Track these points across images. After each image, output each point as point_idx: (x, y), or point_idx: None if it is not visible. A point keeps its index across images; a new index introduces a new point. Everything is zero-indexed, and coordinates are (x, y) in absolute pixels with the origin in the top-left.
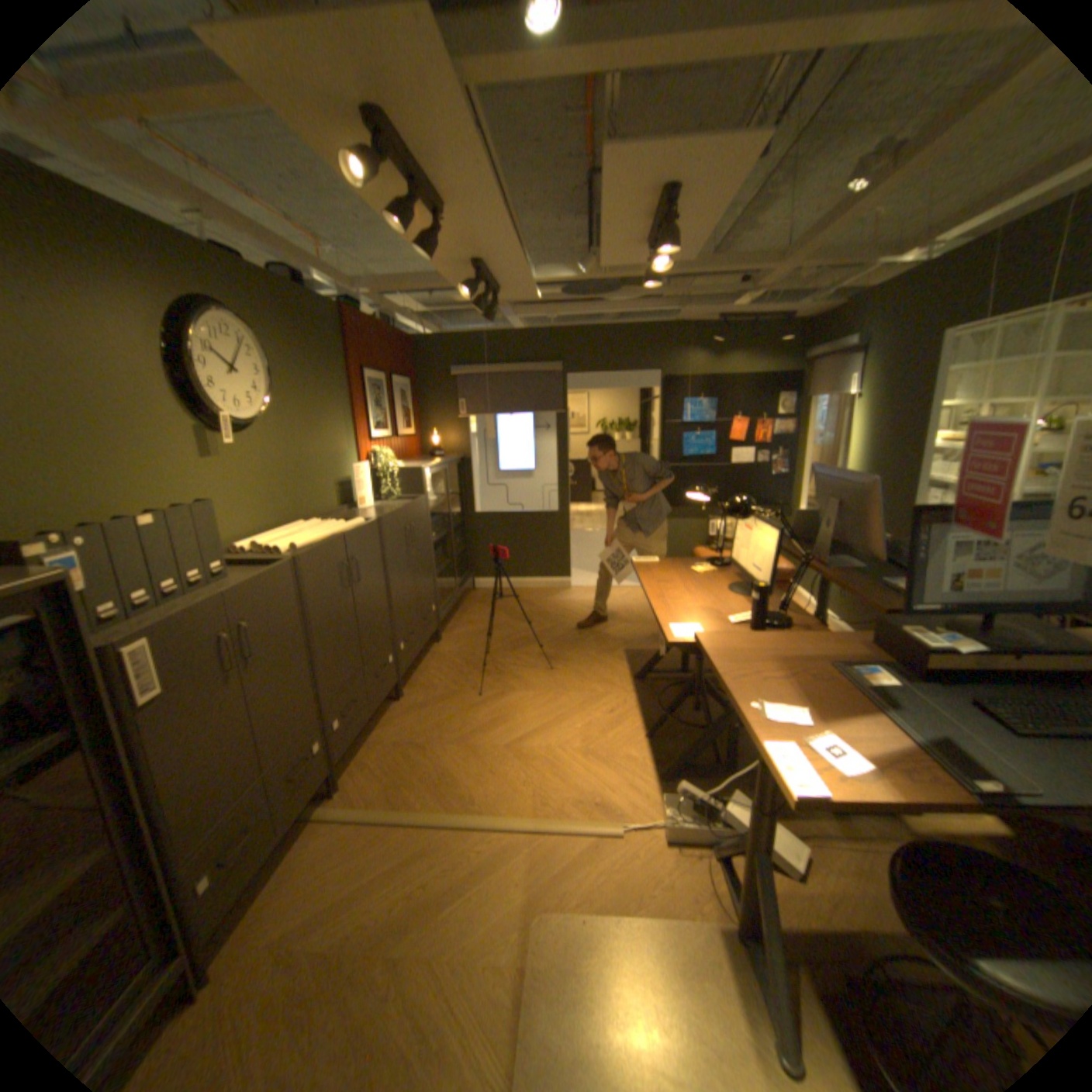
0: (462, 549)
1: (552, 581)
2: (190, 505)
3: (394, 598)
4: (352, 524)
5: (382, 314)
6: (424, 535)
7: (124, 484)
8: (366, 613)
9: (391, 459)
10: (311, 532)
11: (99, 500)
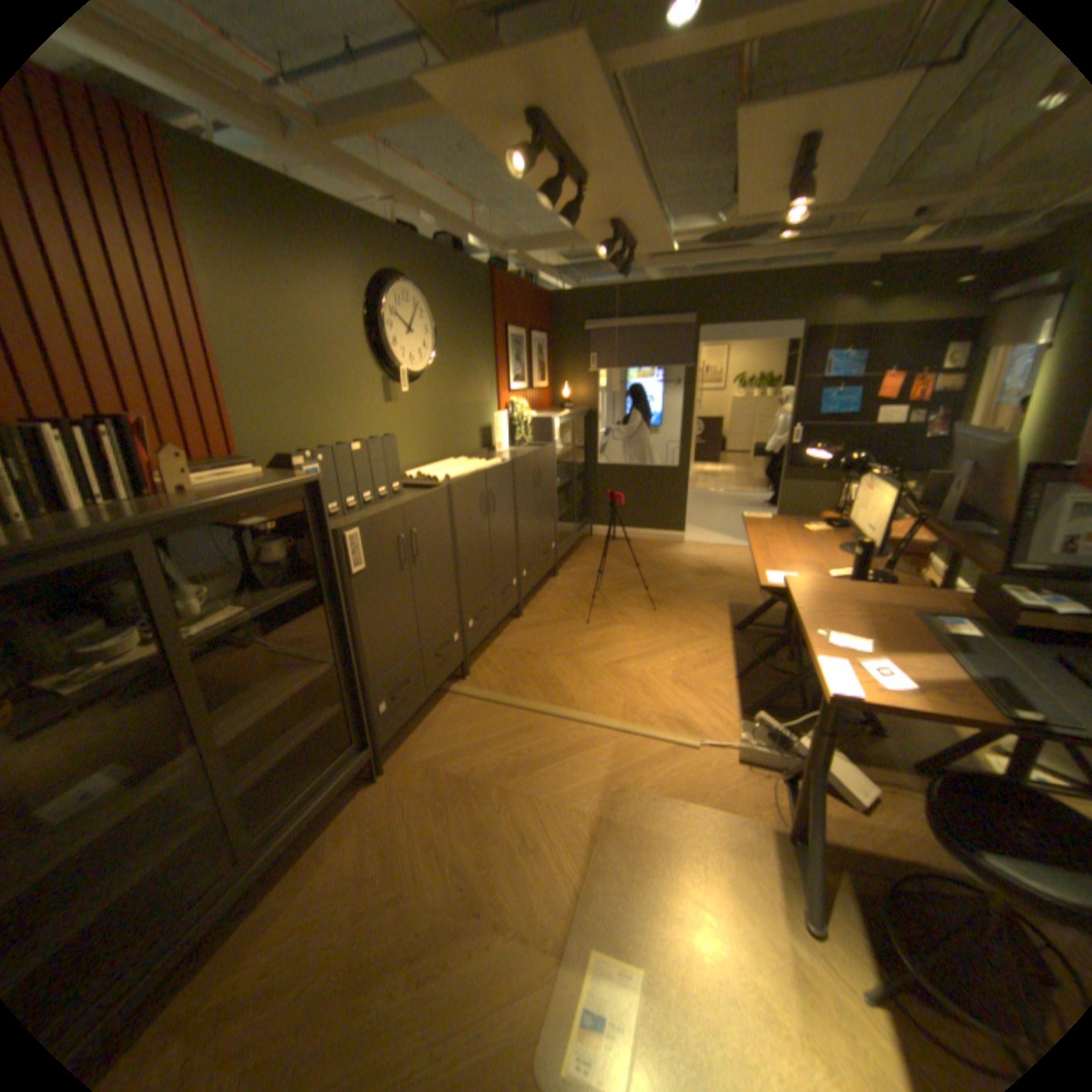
0: (583, 498)
1: (667, 535)
2: (382, 439)
3: (521, 531)
4: (492, 465)
5: (526, 273)
6: (549, 480)
7: (339, 422)
8: (498, 540)
9: (526, 411)
10: (461, 469)
11: (325, 433)
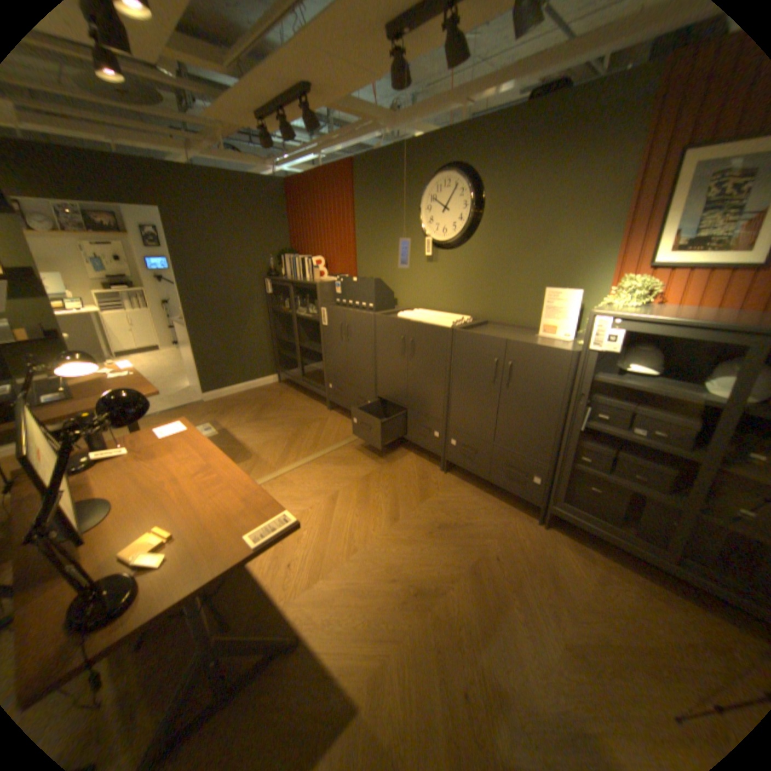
0: None
1: None
2: (366, 279)
3: (454, 401)
4: (438, 324)
5: None
6: (547, 394)
7: (396, 269)
8: (417, 382)
9: (630, 296)
10: (422, 317)
11: (388, 274)
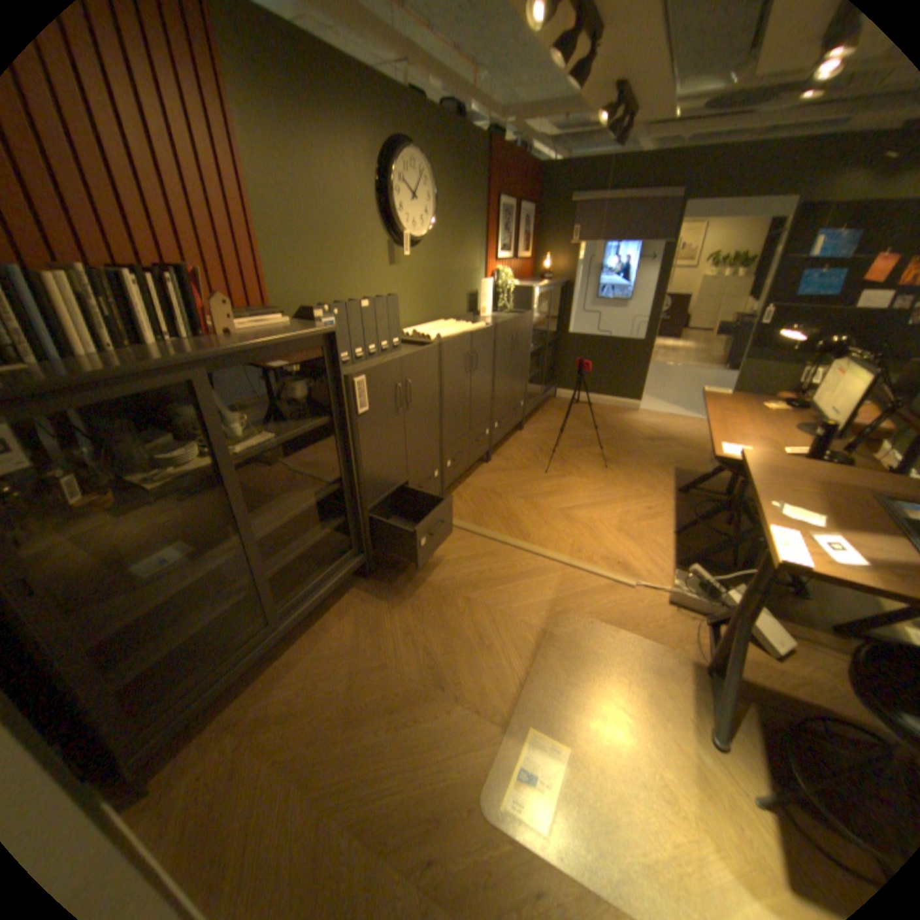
0: (552, 363)
1: (624, 402)
2: (387, 298)
3: (497, 389)
4: (477, 327)
5: (522, 141)
6: (525, 345)
7: (351, 280)
8: (477, 395)
9: (510, 278)
10: (450, 329)
11: (339, 290)
